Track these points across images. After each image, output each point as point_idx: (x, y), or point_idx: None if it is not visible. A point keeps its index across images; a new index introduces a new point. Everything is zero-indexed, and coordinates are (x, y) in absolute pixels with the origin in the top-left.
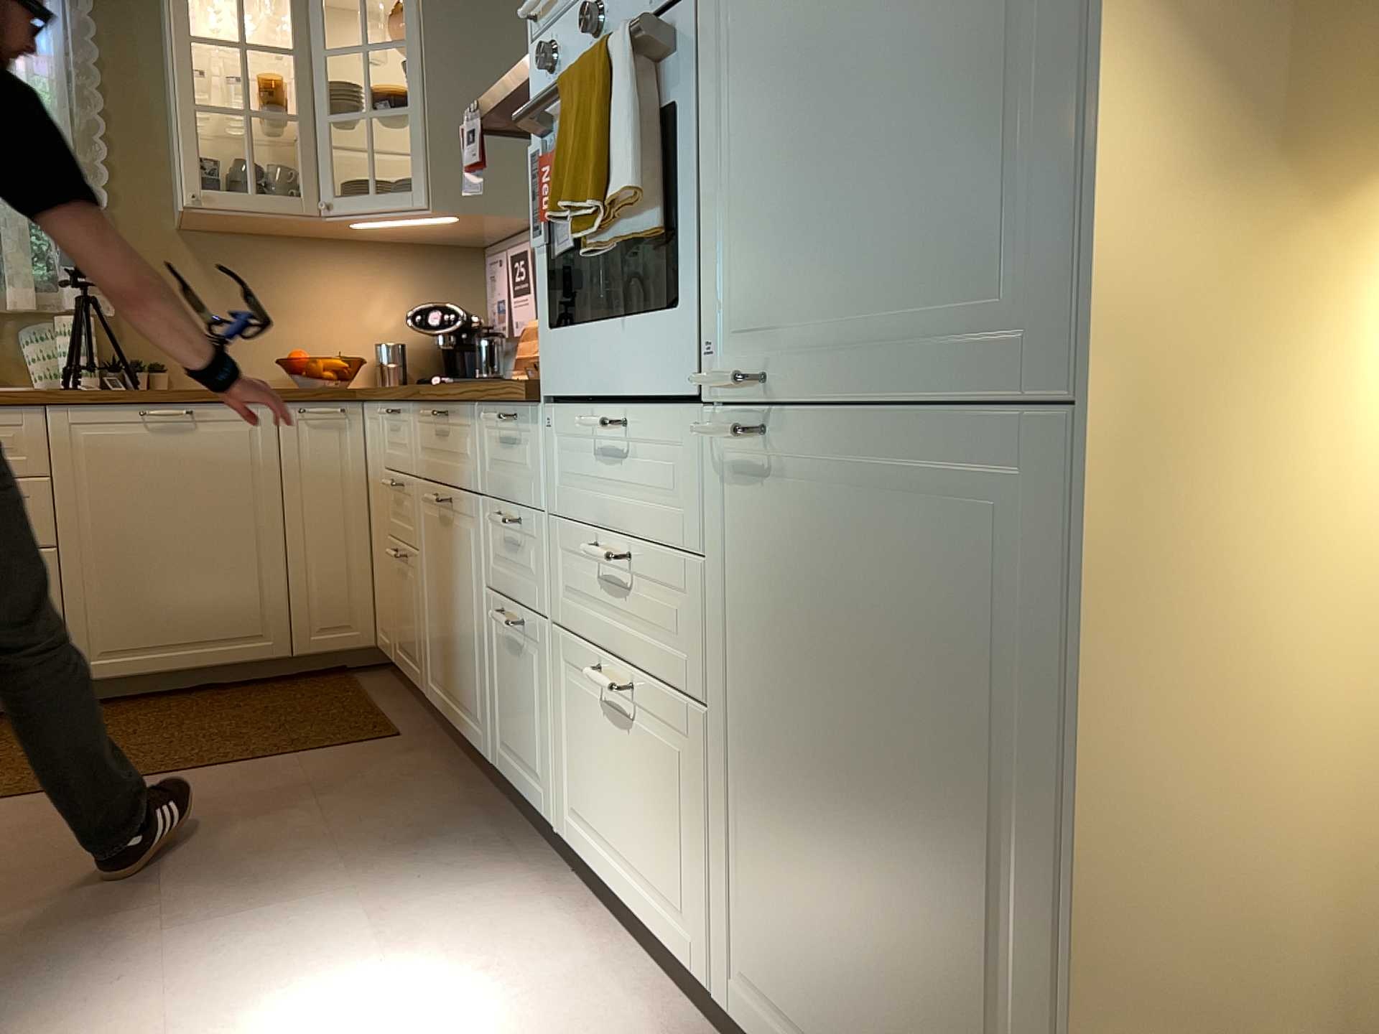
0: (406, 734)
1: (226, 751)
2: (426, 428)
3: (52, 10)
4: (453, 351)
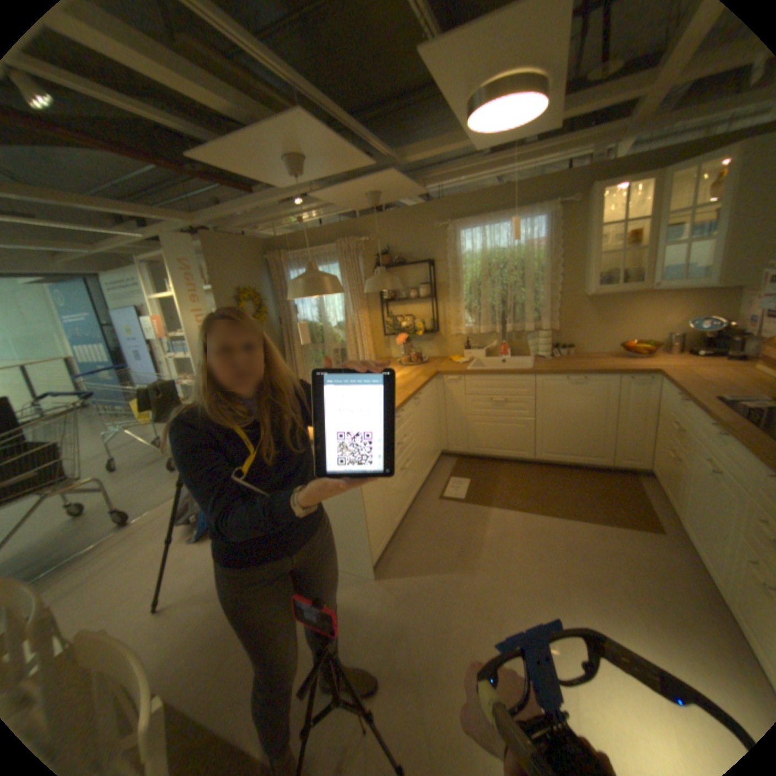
0: (668, 535)
1: (587, 513)
2: (707, 424)
3: (547, 221)
4: (715, 337)
